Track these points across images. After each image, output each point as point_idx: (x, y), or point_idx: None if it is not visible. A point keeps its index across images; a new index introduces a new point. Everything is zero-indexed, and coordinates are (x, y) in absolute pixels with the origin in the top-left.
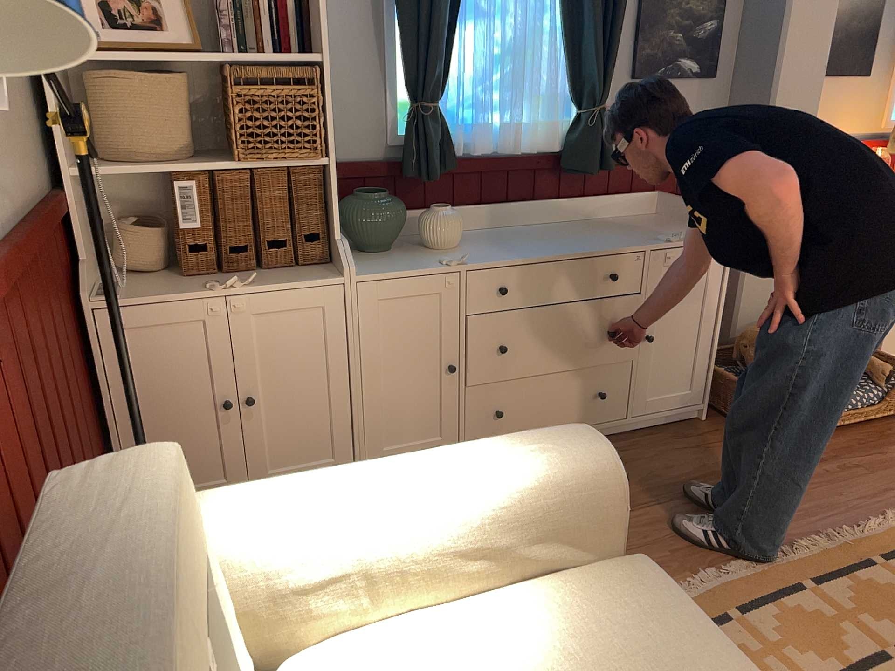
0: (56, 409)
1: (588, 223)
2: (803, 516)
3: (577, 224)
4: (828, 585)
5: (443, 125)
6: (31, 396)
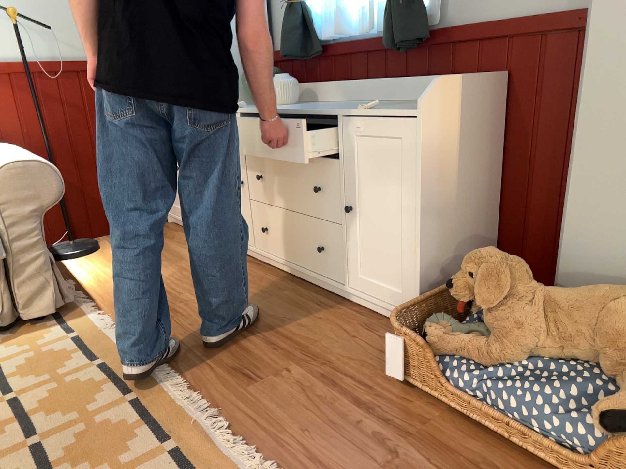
0: (85, 131)
1: (408, 102)
2: (245, 401)
3: (398, 102)
4: (129, 409)
5: (304, 17)
6: (53, 116)
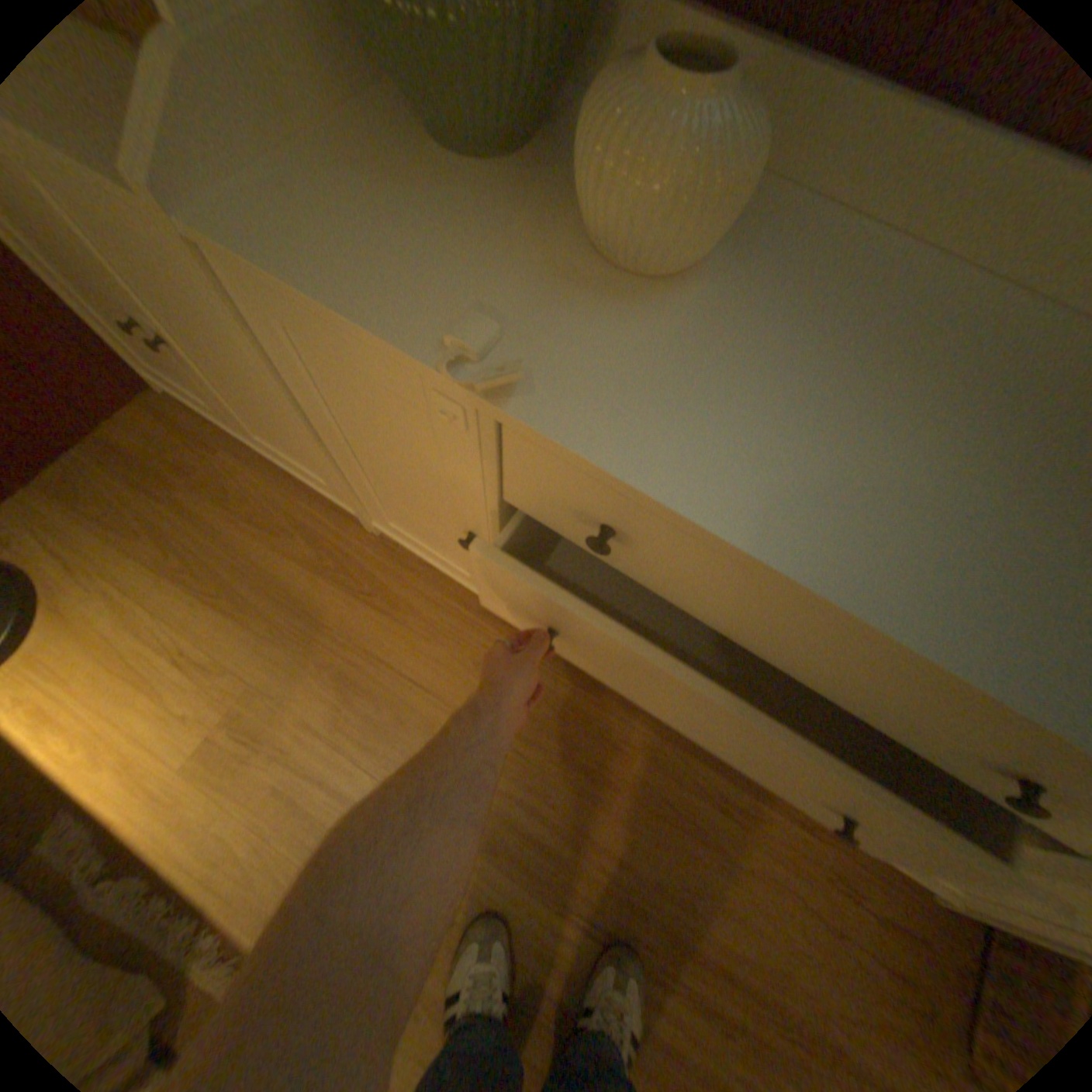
0: None
1: None
2: None
3: None
4: None
5: None
6: None
